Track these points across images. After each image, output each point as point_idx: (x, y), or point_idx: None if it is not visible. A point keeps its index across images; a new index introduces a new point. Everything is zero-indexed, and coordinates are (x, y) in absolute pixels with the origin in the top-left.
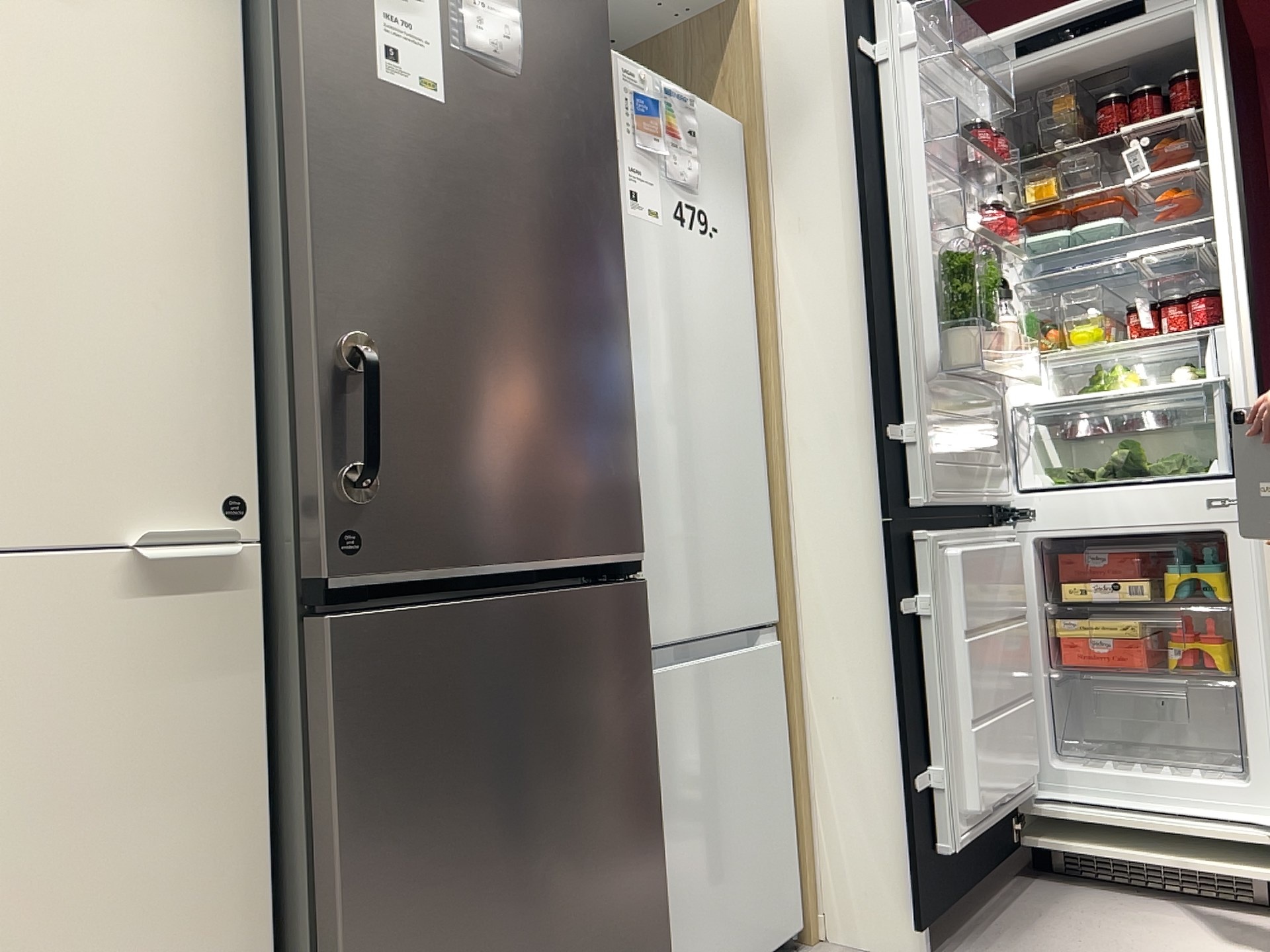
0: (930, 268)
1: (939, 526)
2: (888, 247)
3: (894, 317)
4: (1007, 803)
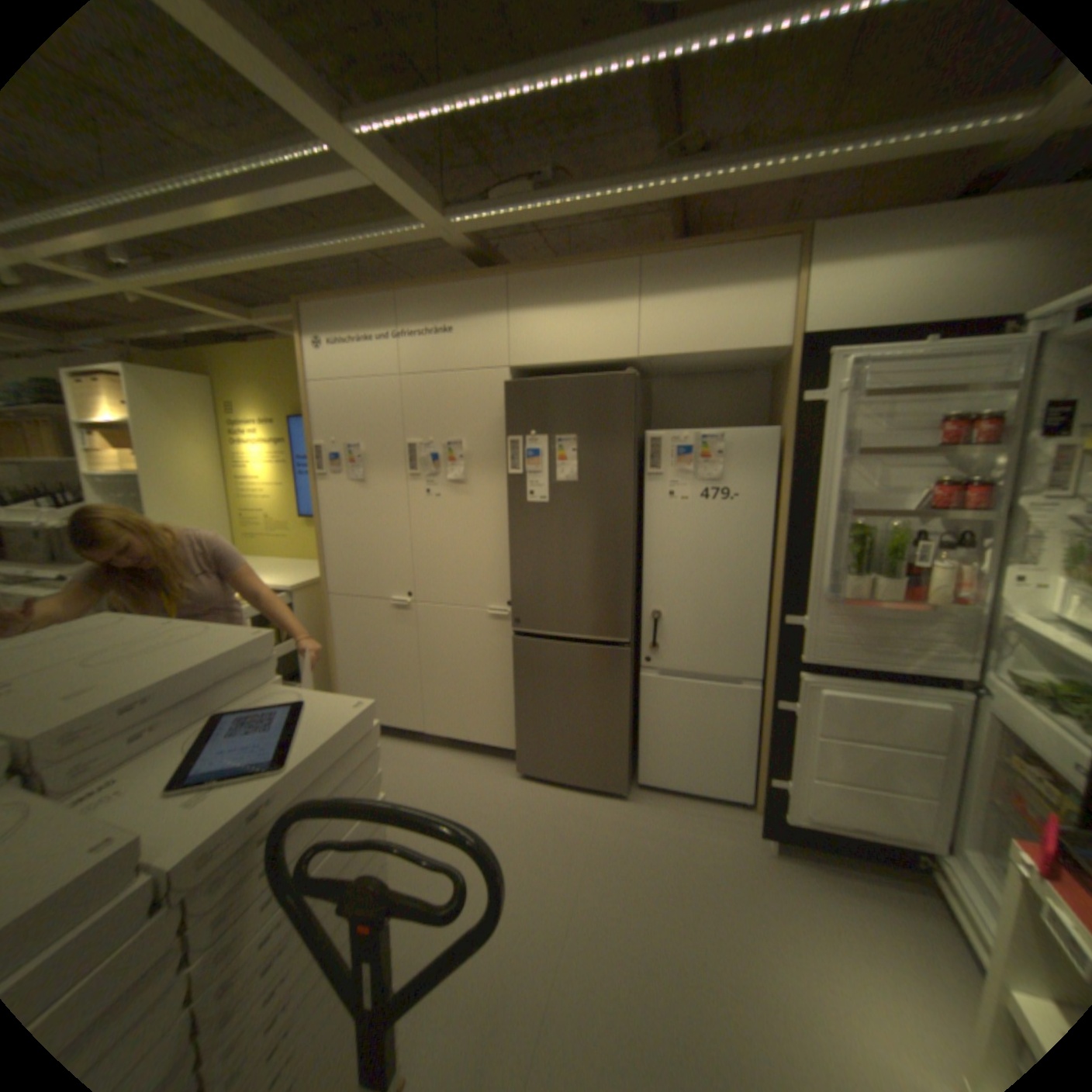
0: (832, 535)
1: (845, 675)
2: (812, 518)
3: (808, 559)
4: (880, 839)
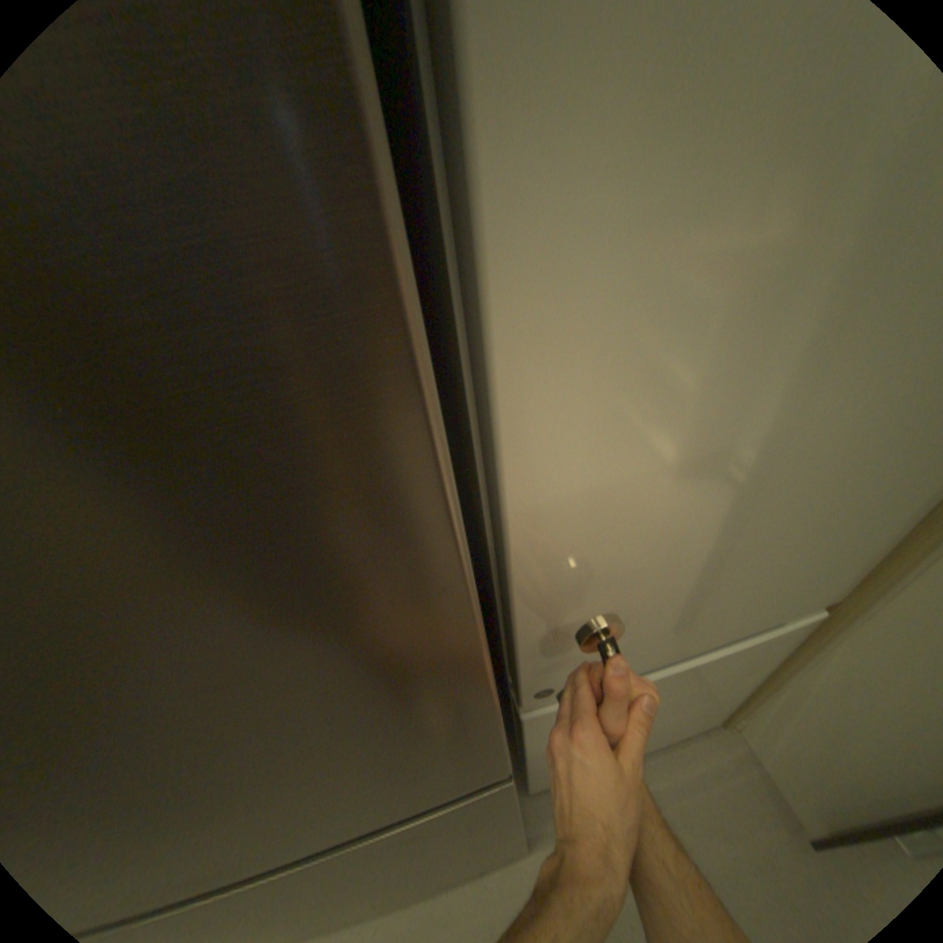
0: None
1: None
2: None
3: None
4: None
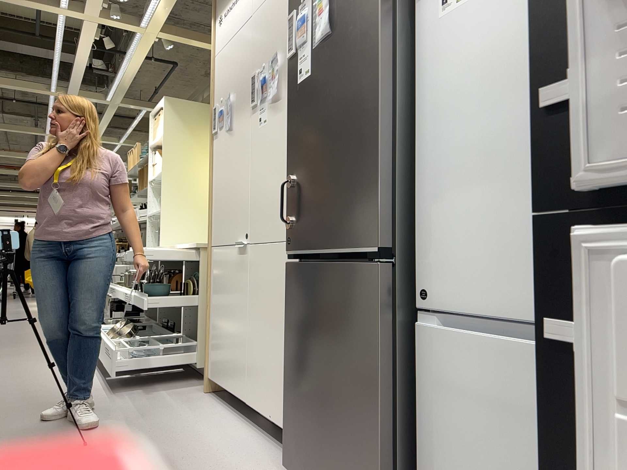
0: None
1: None
2: None
3: None
4: None
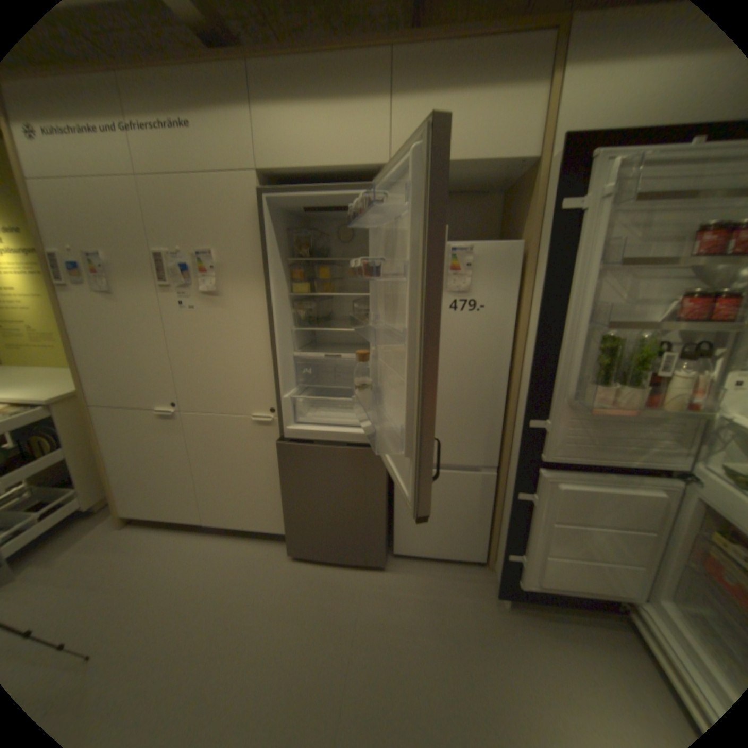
0: (583, 346)
1: (577, 469)
2: (561, 328)
3: (555, 367)
4: (595, 595)
